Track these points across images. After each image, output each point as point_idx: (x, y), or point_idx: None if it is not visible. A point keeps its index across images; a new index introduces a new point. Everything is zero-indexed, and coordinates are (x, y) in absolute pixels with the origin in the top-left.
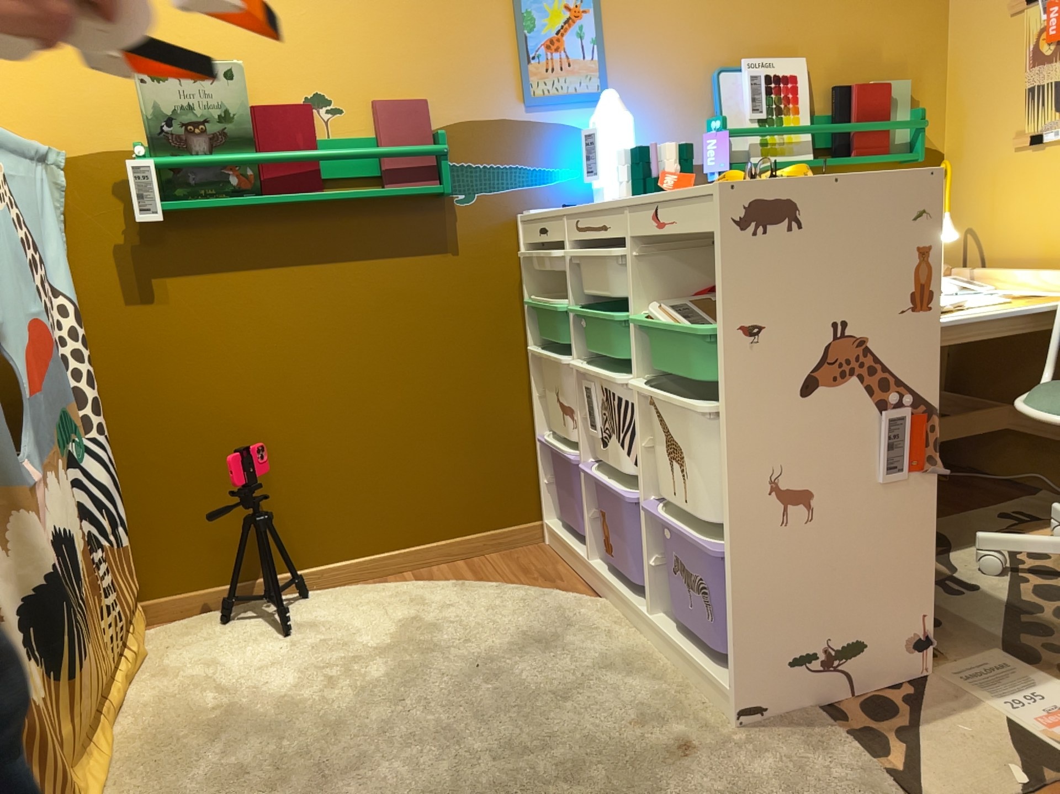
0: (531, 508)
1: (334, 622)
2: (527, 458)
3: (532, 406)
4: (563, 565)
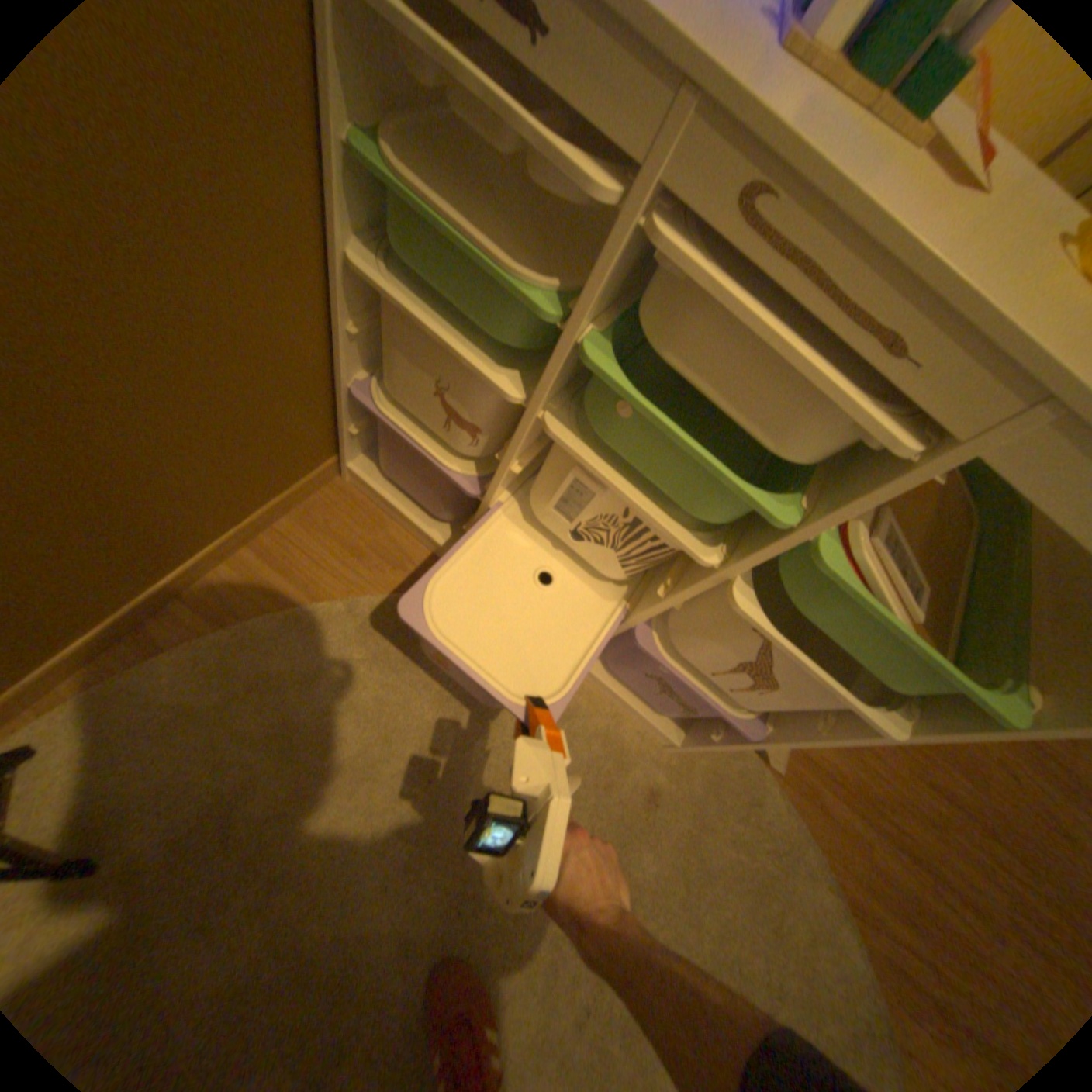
0: (323, 452)
1: (156, 790)
2: (320, 406)
3: (330, 337)
4: (397, 526)
